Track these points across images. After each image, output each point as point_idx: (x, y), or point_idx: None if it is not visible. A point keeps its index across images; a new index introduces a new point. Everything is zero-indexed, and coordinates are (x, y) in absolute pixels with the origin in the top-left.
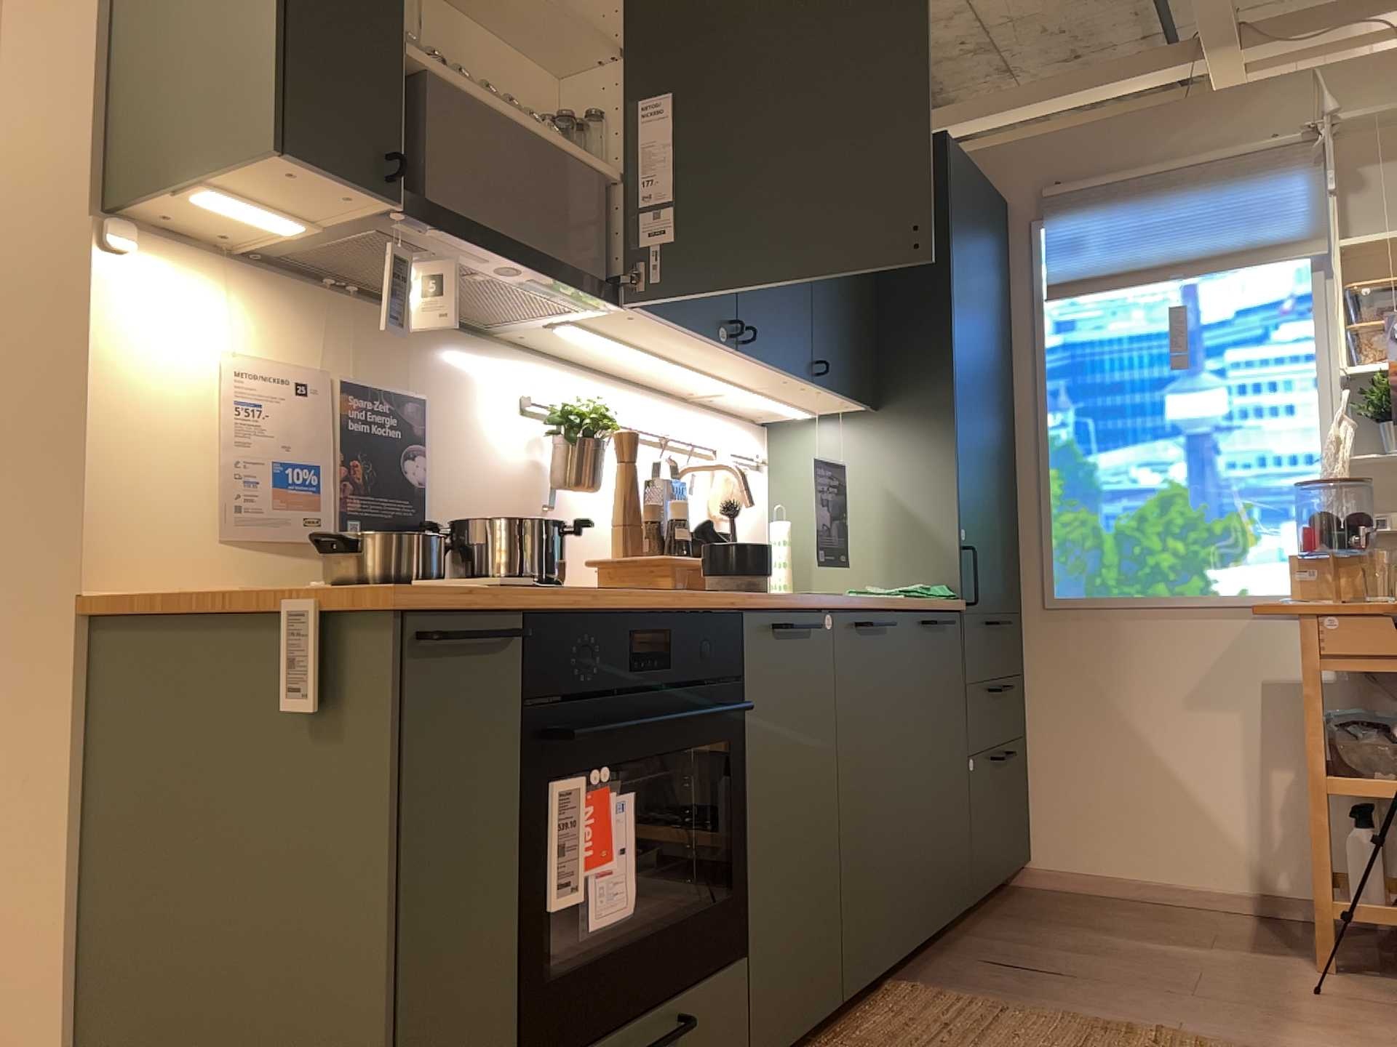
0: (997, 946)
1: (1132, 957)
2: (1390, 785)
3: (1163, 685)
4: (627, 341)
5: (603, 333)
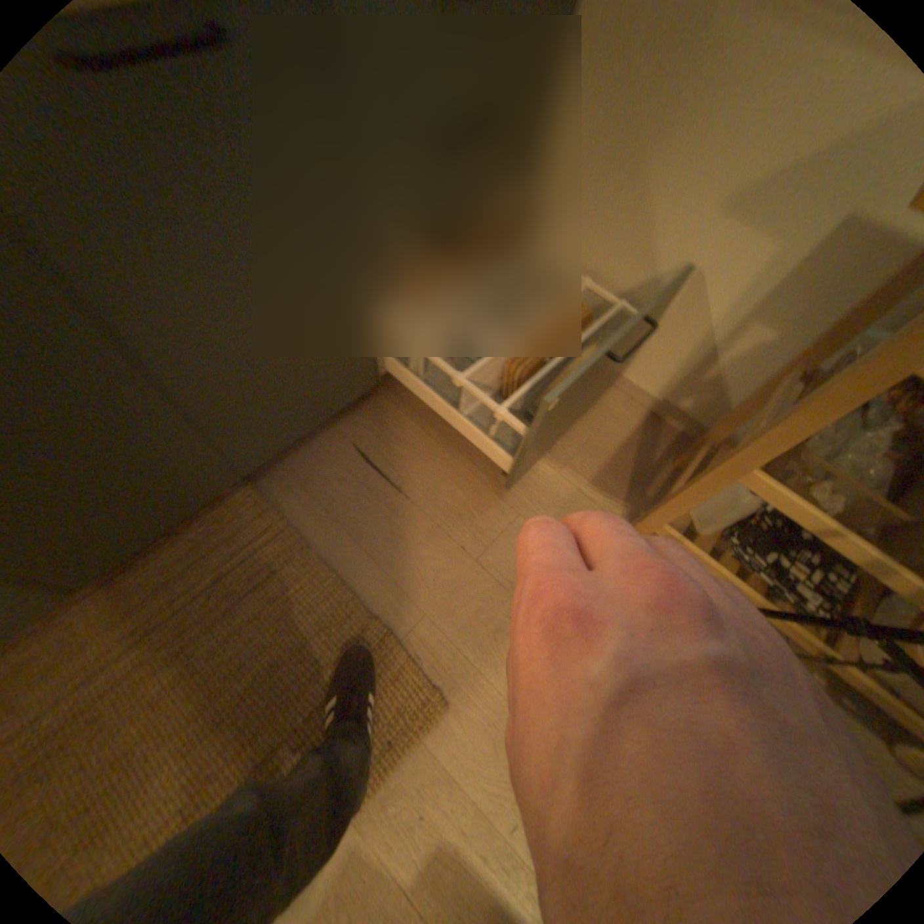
0: (391, 420)
1: (485, 470)
2: (820, 524)
3: (718, 168)
4: None
5: None
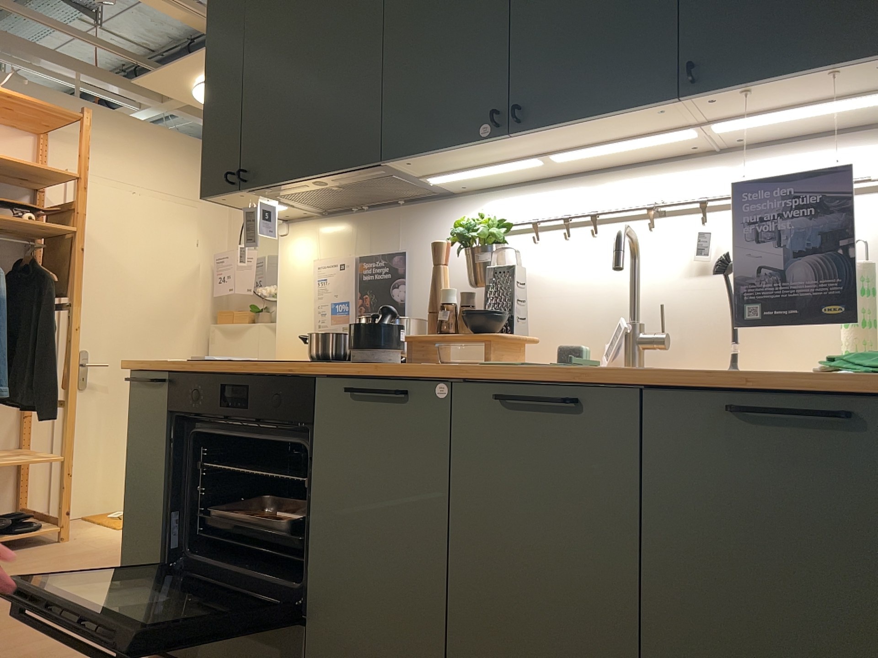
0: None
1: None
2: None
3: None
4: (475, 167)
5: (450, 172)
